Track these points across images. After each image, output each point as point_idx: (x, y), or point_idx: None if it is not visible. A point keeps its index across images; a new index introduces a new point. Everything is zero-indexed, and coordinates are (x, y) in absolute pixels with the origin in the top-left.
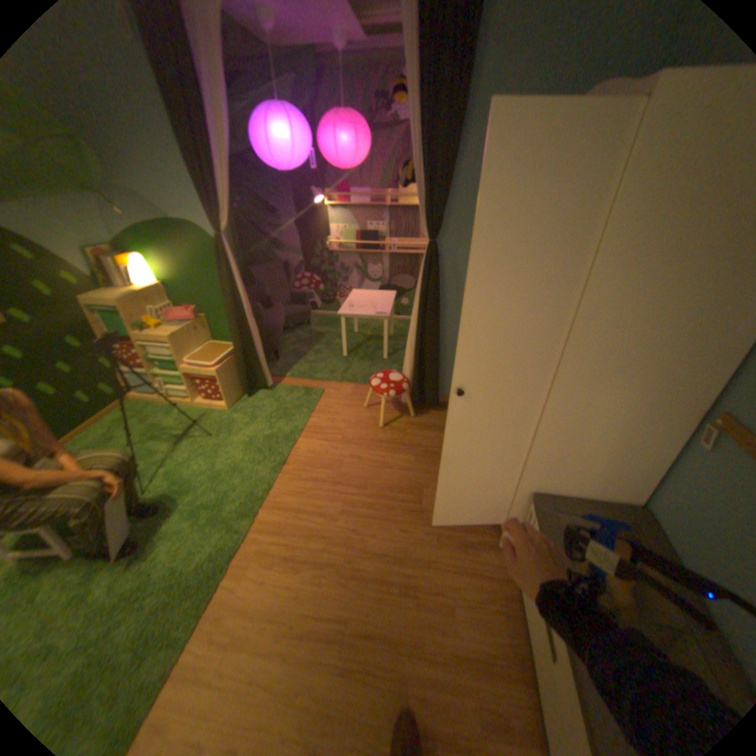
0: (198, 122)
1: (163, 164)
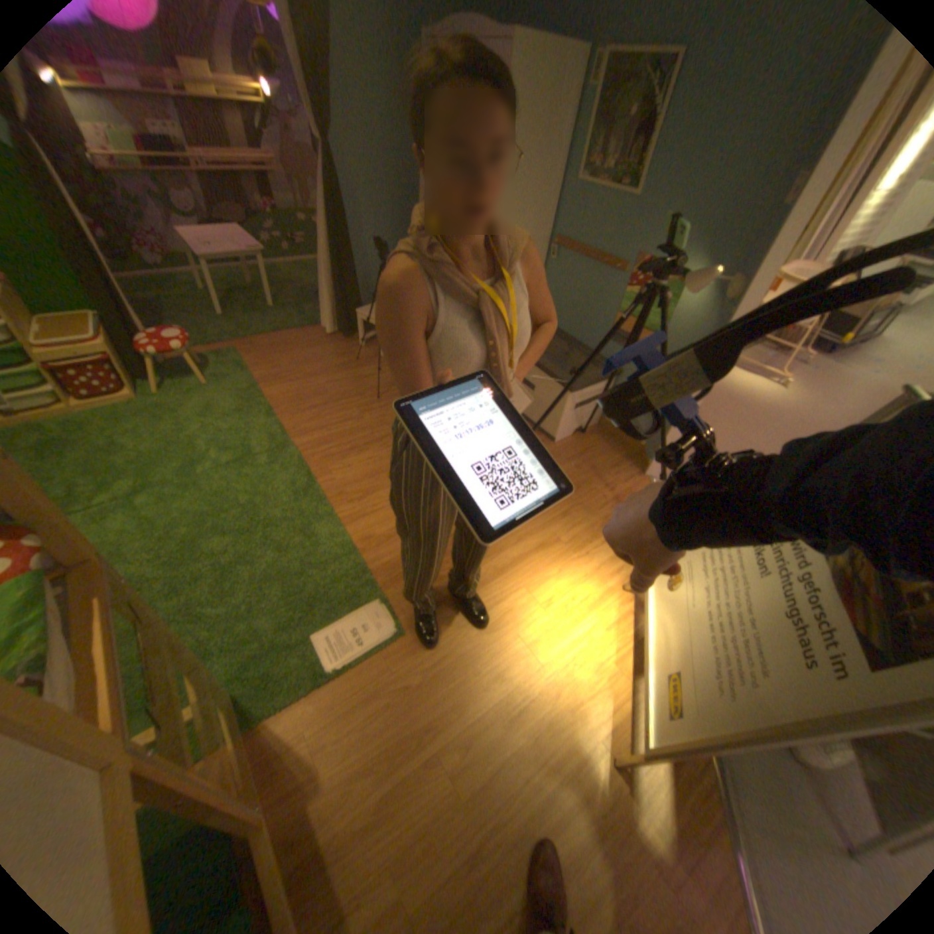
0: None
1: None
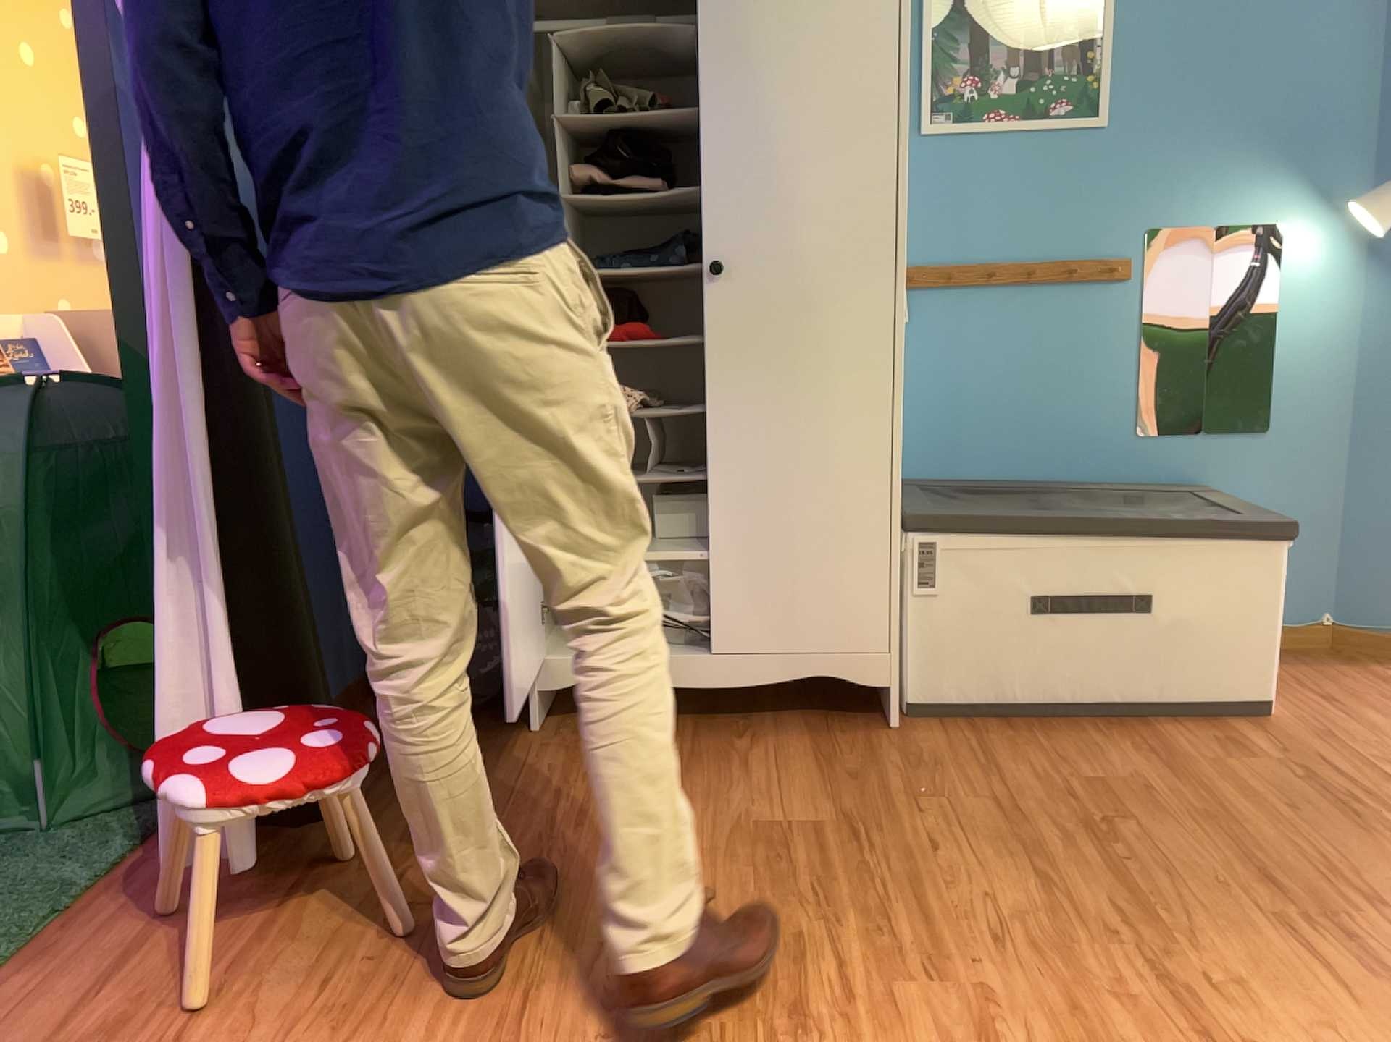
0: None
1: None
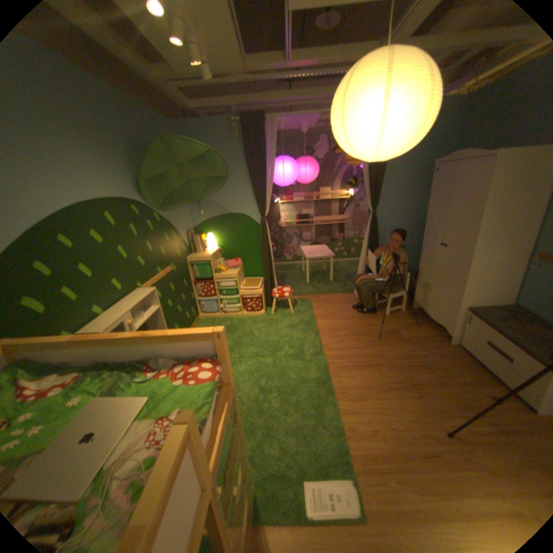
0: (263, 167)
1: (233, 187)
